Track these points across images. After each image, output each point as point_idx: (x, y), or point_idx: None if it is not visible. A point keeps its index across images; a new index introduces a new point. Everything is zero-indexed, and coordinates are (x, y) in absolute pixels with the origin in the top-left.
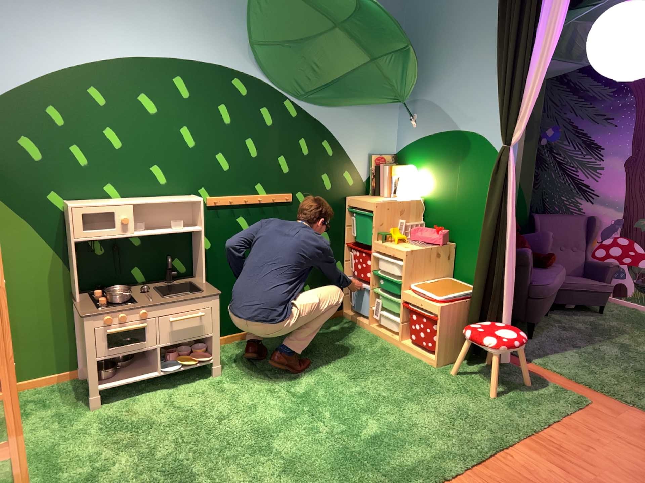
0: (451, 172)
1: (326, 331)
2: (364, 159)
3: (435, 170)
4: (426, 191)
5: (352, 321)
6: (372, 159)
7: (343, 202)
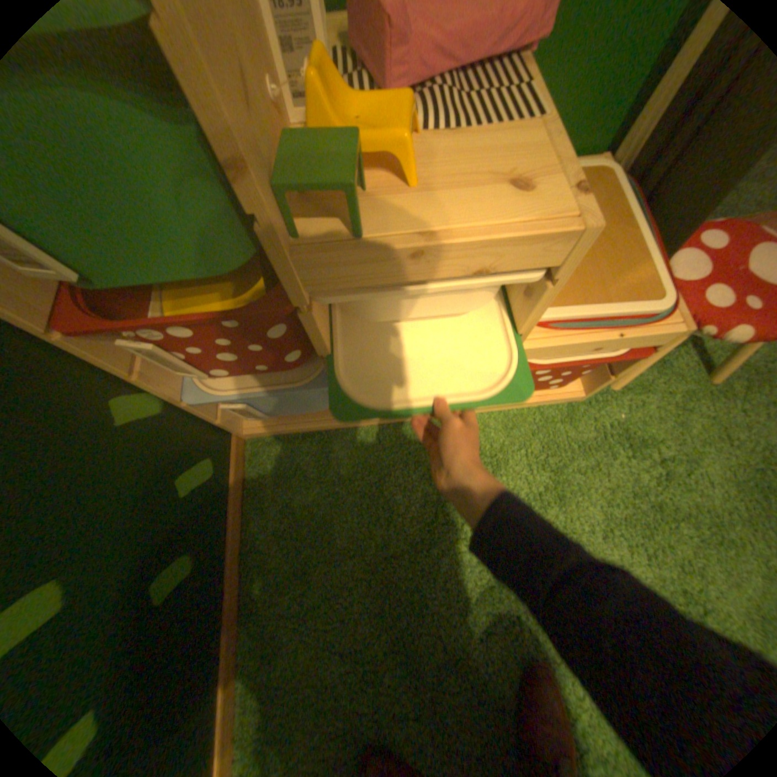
0: None
1: (301, 531)
2: None
3: None
4: None
5: (288, 433)
6: None
7: None
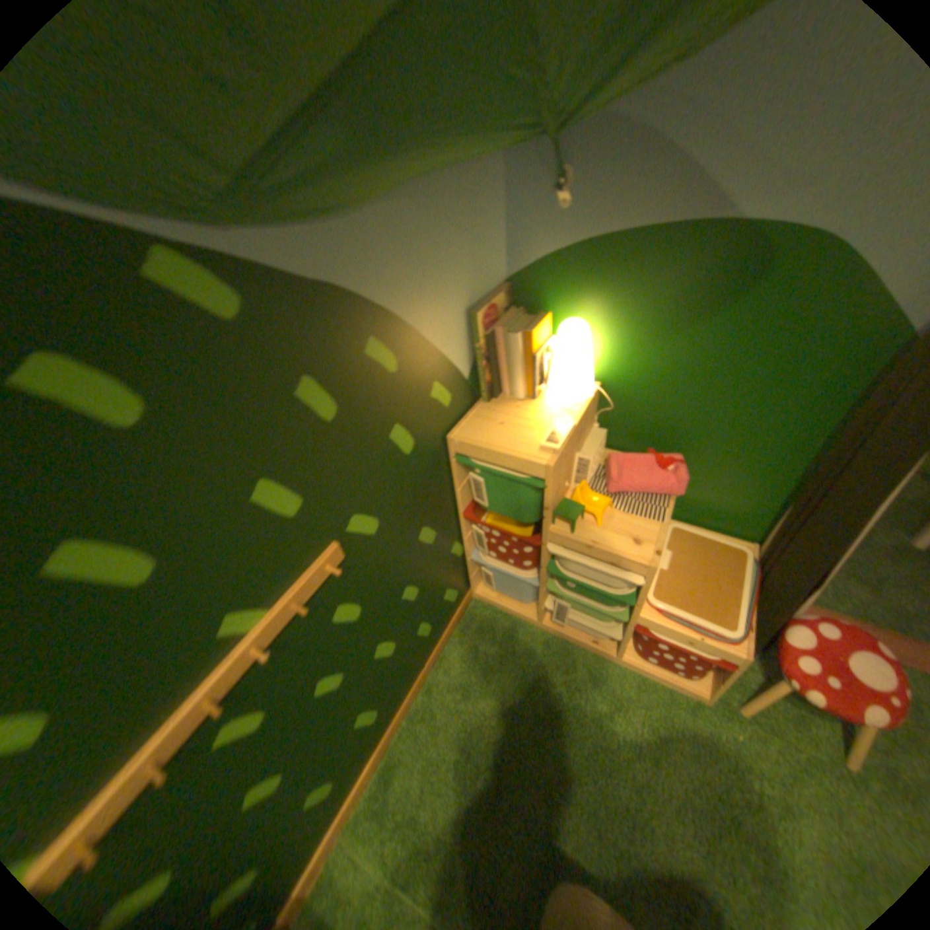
0: (690, 330)
1: (476, 667)
2: (462, 331)
3: (635, 324)
4: (603, 367)
5: (497, 609)
6: (475, 323)
7: (444, 453)
